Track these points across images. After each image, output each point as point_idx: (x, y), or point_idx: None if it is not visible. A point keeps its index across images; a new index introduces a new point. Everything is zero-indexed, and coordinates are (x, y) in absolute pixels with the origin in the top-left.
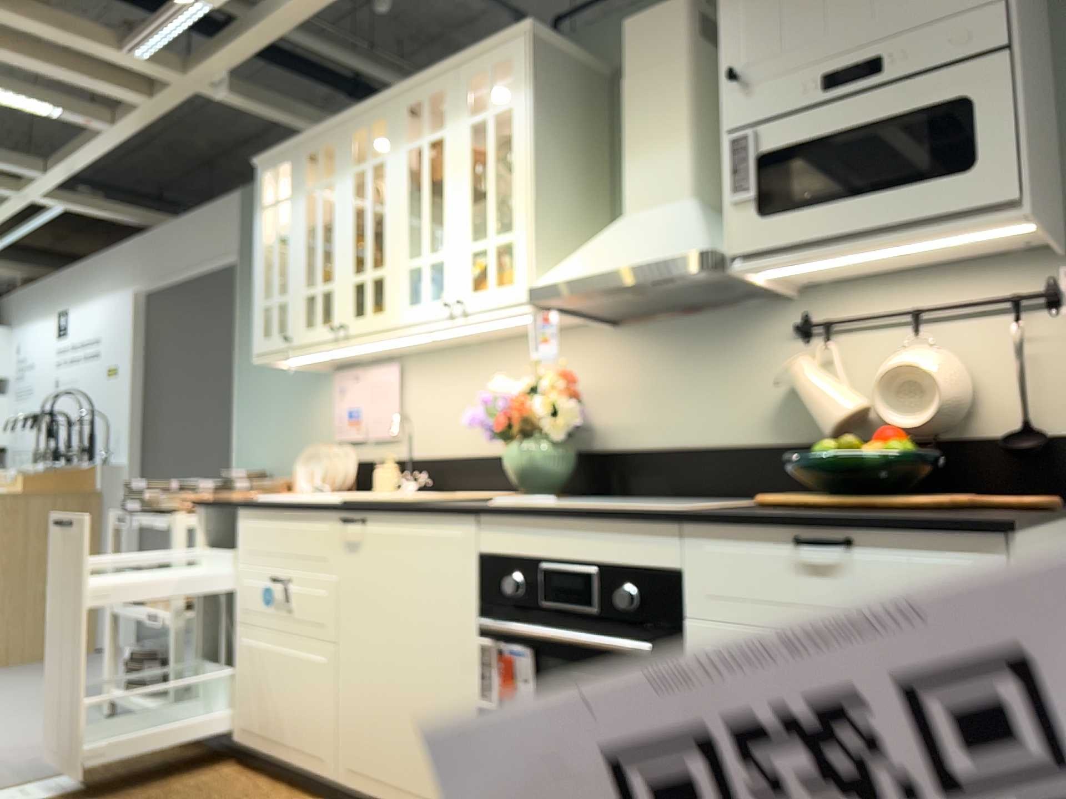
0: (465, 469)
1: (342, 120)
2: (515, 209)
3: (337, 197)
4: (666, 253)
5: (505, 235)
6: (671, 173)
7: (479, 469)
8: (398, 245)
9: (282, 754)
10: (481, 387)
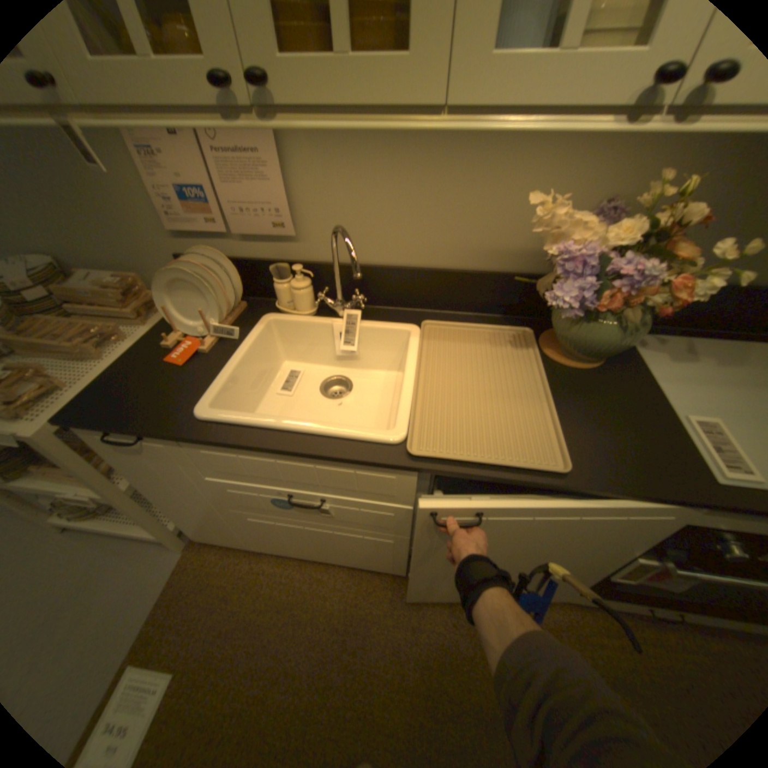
0: (414, 283)
1: None
2: None
3: None
4: None
5: None
6: None
7: (436, 284)
8: None
9: (335, 563)
10: (447, 176)
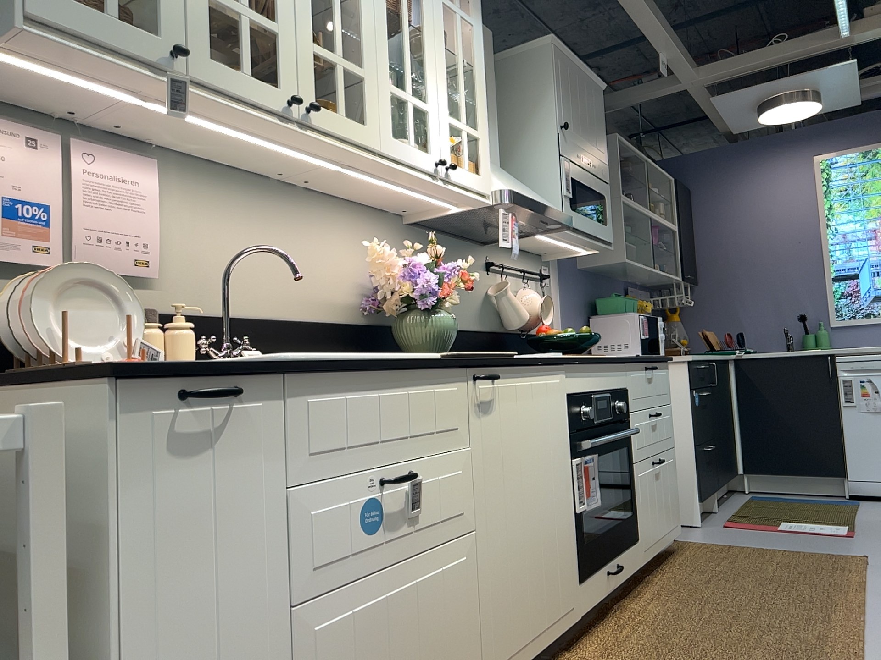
0: (277, 335)
1: None
2: (481, 114)
3: None
4: (556, 208)
5: (475, 131)
6: (494, 145)
7: (295, 335)
8: (380, 56)
9: None
10: (288, 239)
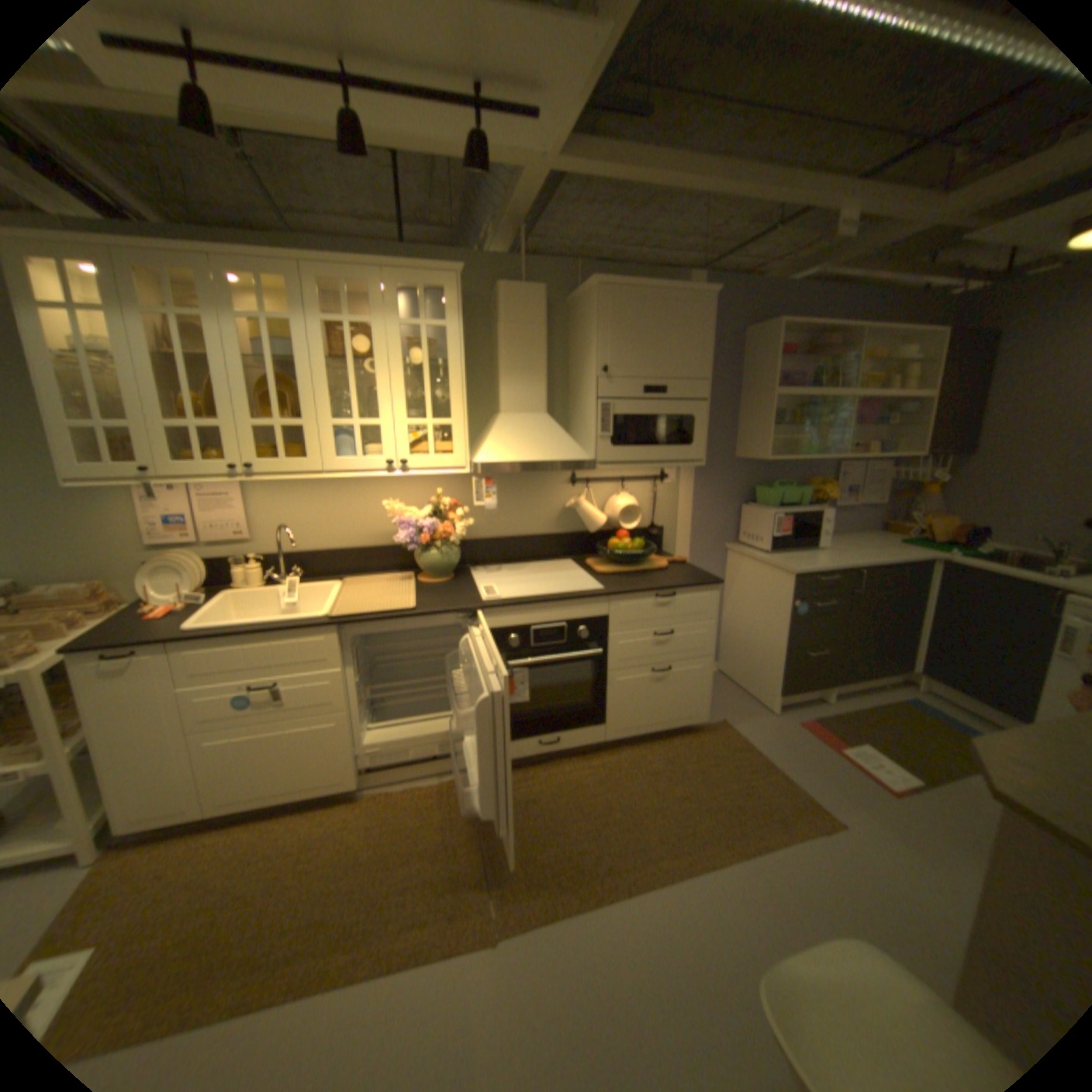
0: (337, 559)
1: (207, 251)
2: (454, 405)
3: (211, 335)
4: (569, 458)
5: (445, 422)
6: (535, 397)
7: (351, 558)
8: (321, 404)
9: (286, 799)
10: (345, 500)
